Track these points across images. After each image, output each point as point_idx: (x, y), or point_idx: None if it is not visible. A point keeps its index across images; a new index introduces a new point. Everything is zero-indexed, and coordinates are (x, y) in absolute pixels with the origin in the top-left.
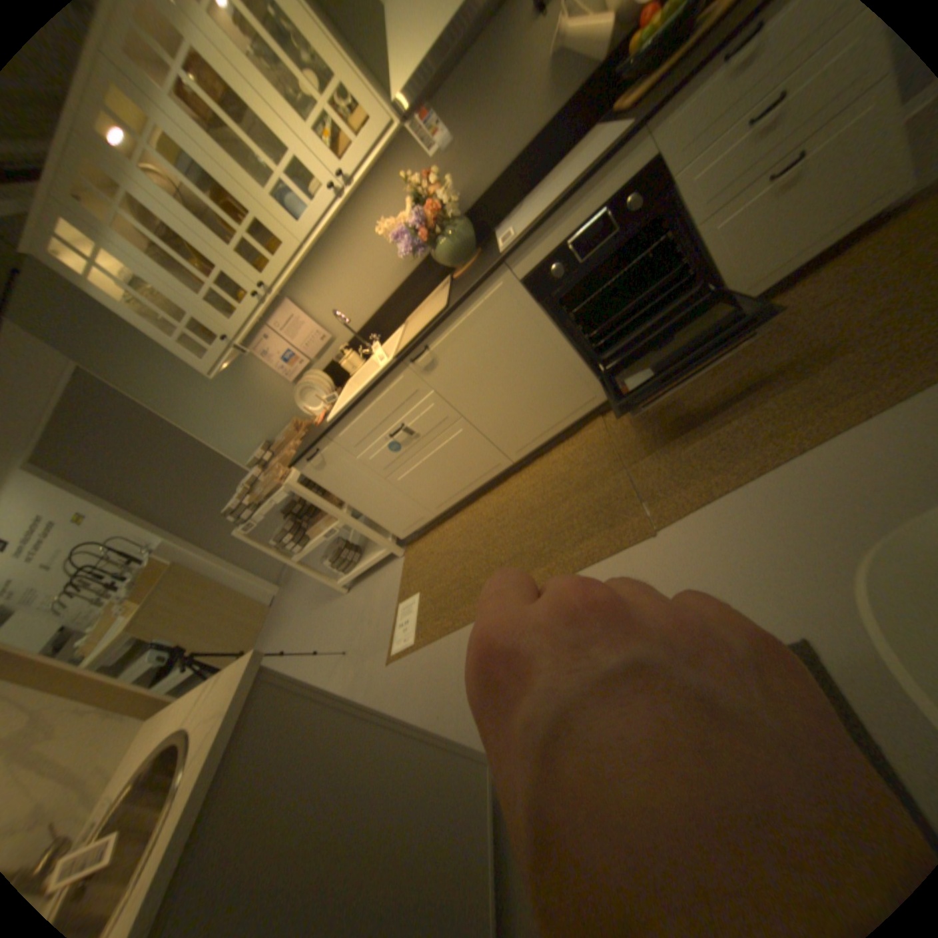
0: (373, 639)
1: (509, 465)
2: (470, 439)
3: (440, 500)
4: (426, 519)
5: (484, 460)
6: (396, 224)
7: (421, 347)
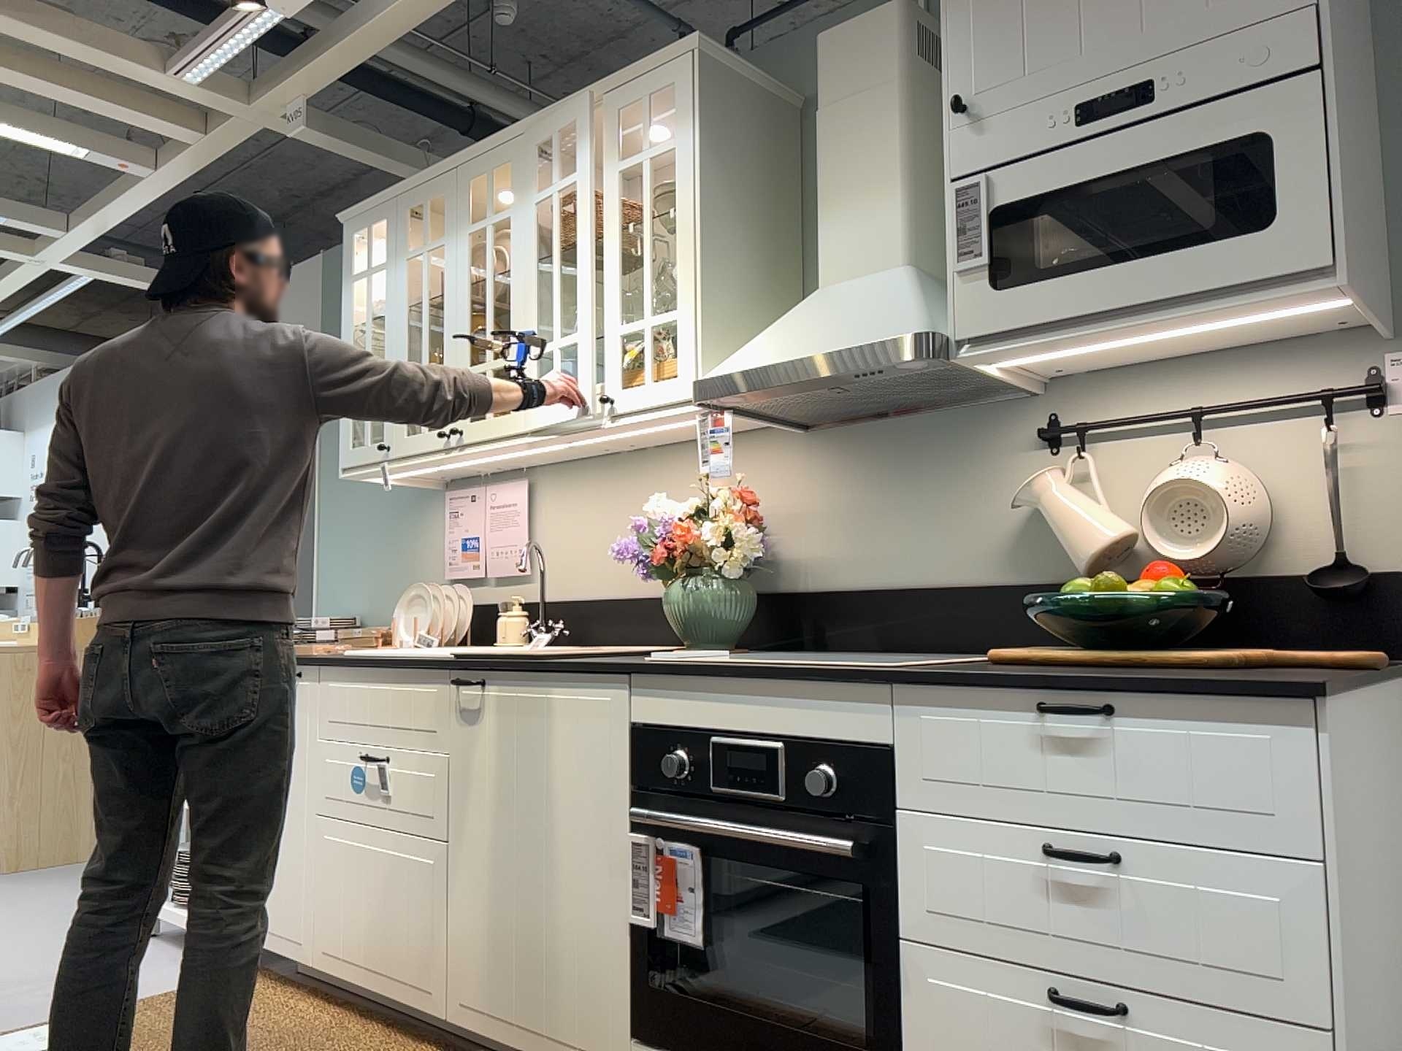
0: (7, 1012)
1: (437, 1017)
2: (427, 892)
3: (332, 945)
4: (298, 952)
5: (418, 955)
6: (673, 516)
7: (475, 678)
